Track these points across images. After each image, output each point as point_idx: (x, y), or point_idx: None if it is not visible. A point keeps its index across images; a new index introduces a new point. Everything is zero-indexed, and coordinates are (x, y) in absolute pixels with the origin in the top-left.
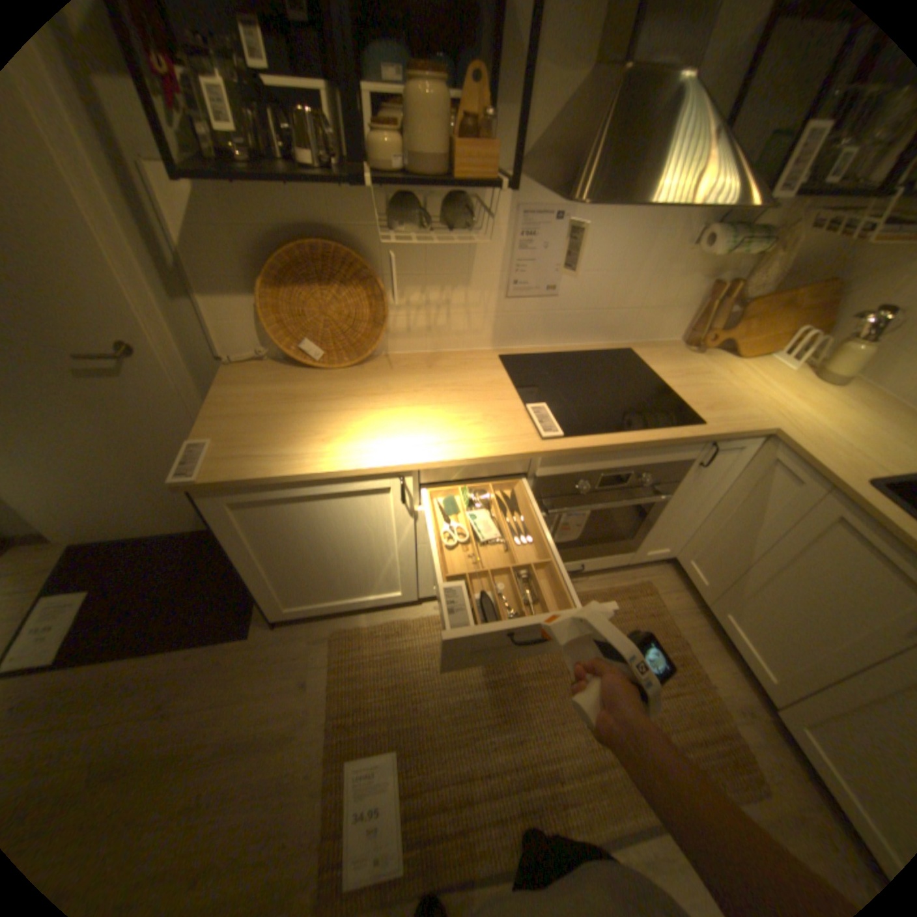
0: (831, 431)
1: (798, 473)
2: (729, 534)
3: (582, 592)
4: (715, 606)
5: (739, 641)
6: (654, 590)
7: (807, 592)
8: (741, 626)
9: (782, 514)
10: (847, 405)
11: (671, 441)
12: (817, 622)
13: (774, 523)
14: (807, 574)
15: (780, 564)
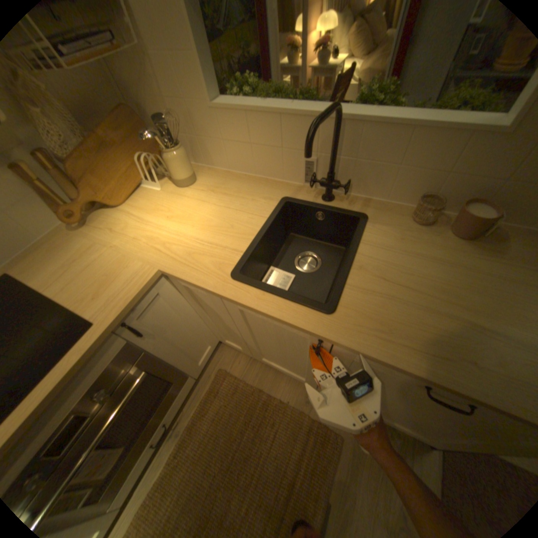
0: (196, 237)
1: (199, 289)
2: (220, 325)
3: (184, 427)
4: (254, 357)
5: (277, 367)
6: (224, 372)
7: (272, 343)
8: (271, 361)
9: (221, 312)
10: (202, 198)
11: (64, 379)
12: (289, 354)
13: (224, 317)
14: (263, 335)
15: (249, 335)
